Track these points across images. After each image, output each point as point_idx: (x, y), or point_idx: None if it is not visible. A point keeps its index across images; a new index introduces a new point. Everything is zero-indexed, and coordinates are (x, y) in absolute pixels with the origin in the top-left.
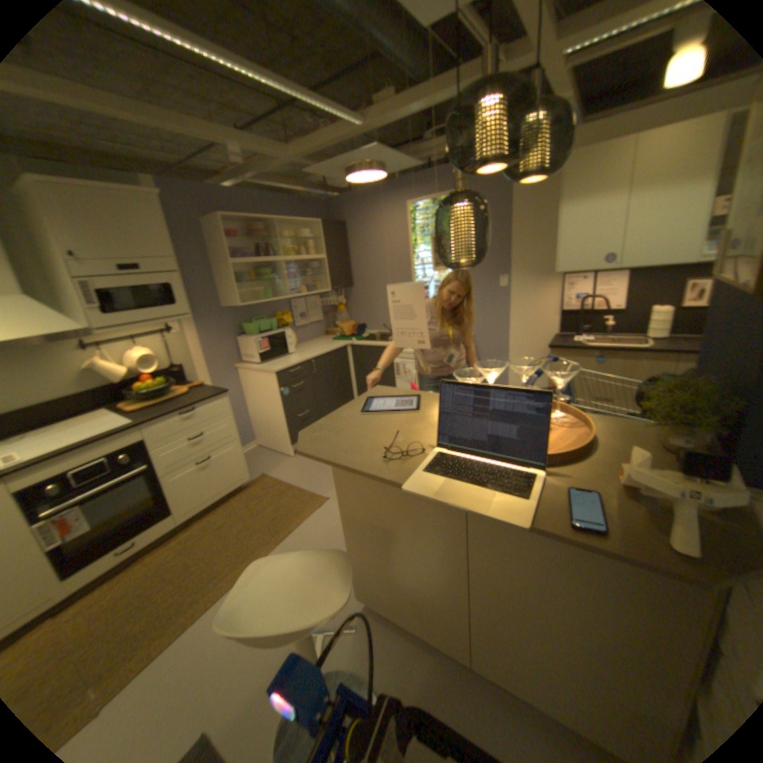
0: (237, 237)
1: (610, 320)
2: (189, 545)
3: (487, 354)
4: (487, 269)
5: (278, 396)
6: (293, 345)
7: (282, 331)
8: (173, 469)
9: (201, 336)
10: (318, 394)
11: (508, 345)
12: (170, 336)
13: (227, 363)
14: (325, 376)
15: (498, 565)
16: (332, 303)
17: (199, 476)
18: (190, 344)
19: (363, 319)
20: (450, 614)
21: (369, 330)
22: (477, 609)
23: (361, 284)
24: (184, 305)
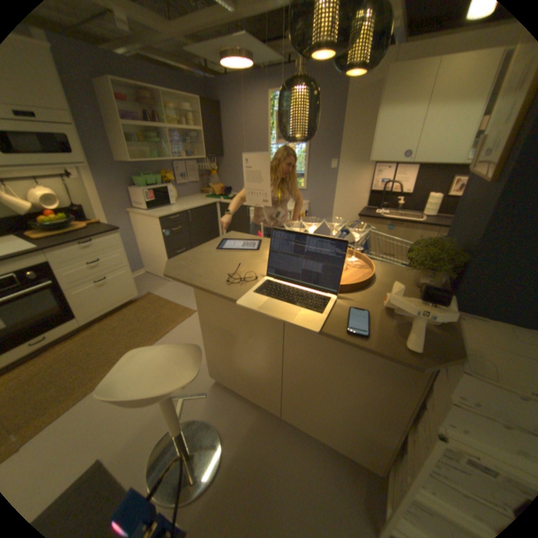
0: (128, 101)
1: (402, 200)
2: (91, 339)
3: (317, 217)
4: (324, 153)
5: (161, 235)
6: (174, 198)
7: (165, 185)
8: (75, 283)
9: (97, 182)
10: (192, 237)
11: (332, 212)
12: (70, 180)
13: (121, 206)
14: (198, 224)
15: (301, 355)
16: (207, 168)
17: (97, 290)
18: (89, 188)
19: (231, 183)
20: (270, 385)
21: (235, 192)
22: (286, 382)
23: (230, 155)
24: (81, 154)
